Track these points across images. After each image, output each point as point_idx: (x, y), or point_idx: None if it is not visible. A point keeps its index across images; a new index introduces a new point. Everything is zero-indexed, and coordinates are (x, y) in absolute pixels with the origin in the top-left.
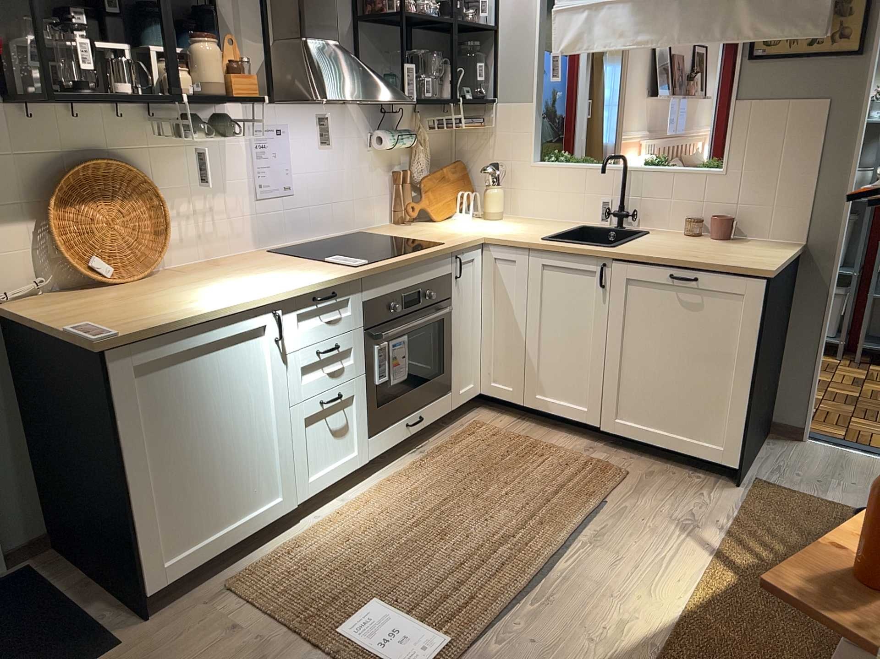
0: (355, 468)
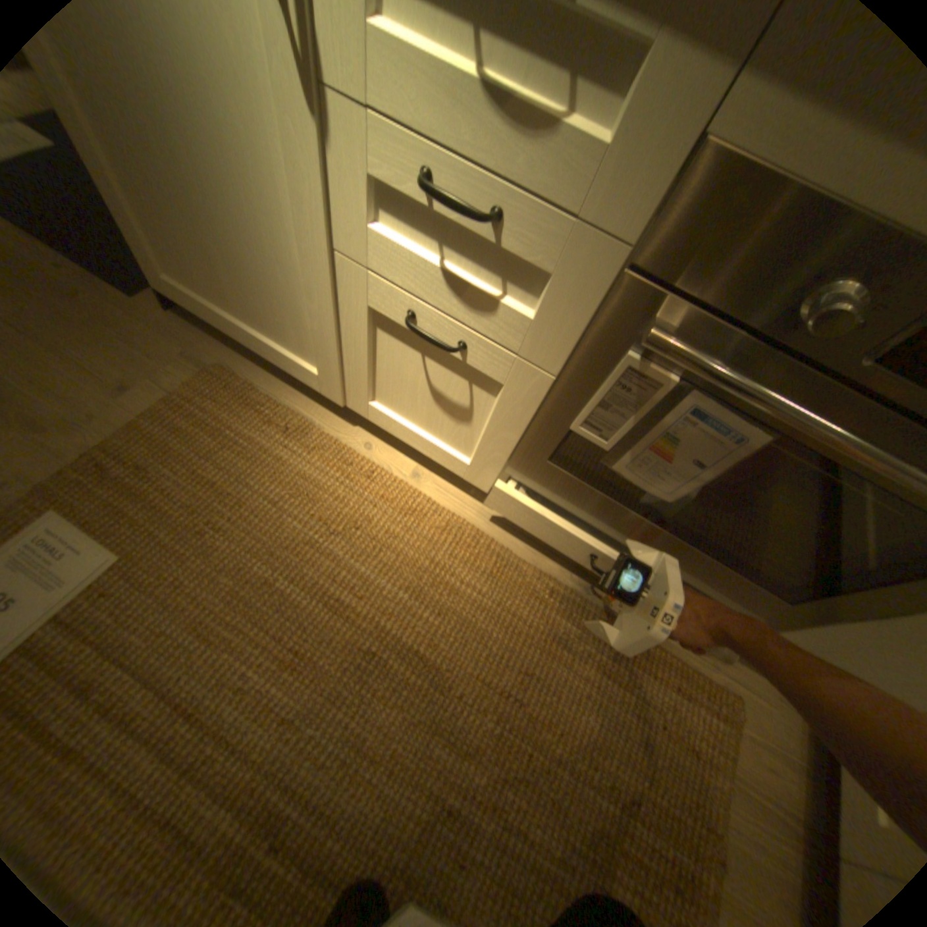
0: (459, 471)
